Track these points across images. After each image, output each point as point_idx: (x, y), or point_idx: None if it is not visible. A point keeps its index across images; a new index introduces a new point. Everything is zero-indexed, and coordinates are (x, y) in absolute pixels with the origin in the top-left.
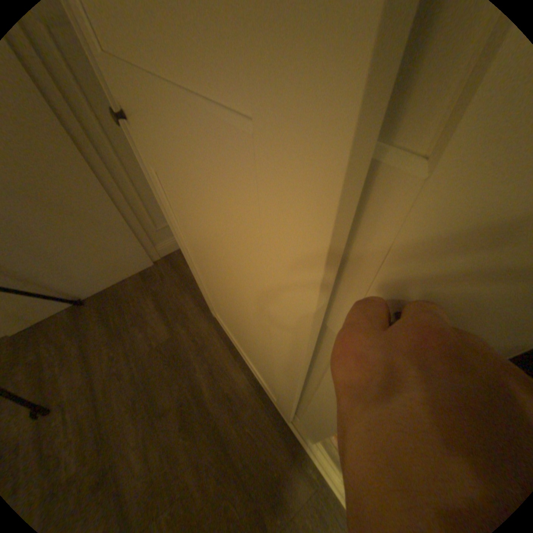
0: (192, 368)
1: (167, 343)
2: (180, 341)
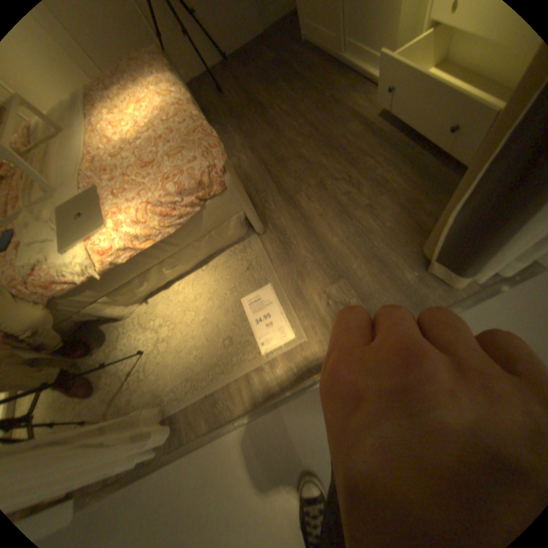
0: (290, 62)
1: (275, 58)
2: (283, 55)
